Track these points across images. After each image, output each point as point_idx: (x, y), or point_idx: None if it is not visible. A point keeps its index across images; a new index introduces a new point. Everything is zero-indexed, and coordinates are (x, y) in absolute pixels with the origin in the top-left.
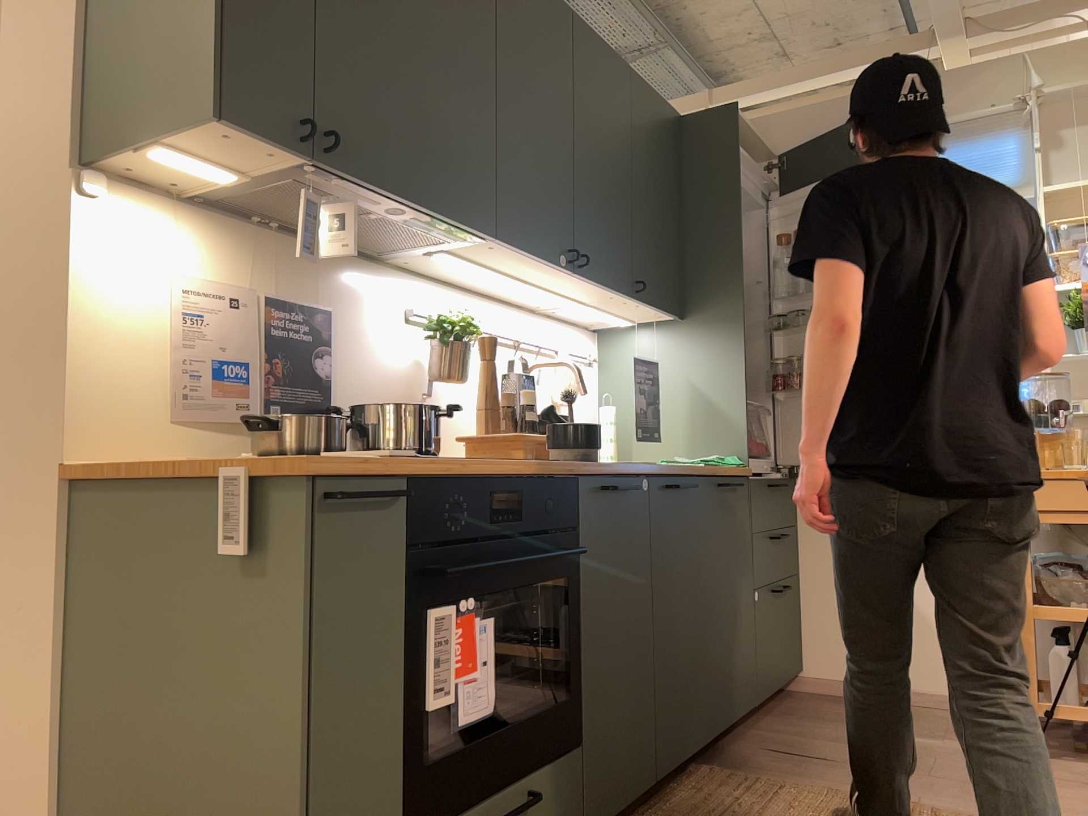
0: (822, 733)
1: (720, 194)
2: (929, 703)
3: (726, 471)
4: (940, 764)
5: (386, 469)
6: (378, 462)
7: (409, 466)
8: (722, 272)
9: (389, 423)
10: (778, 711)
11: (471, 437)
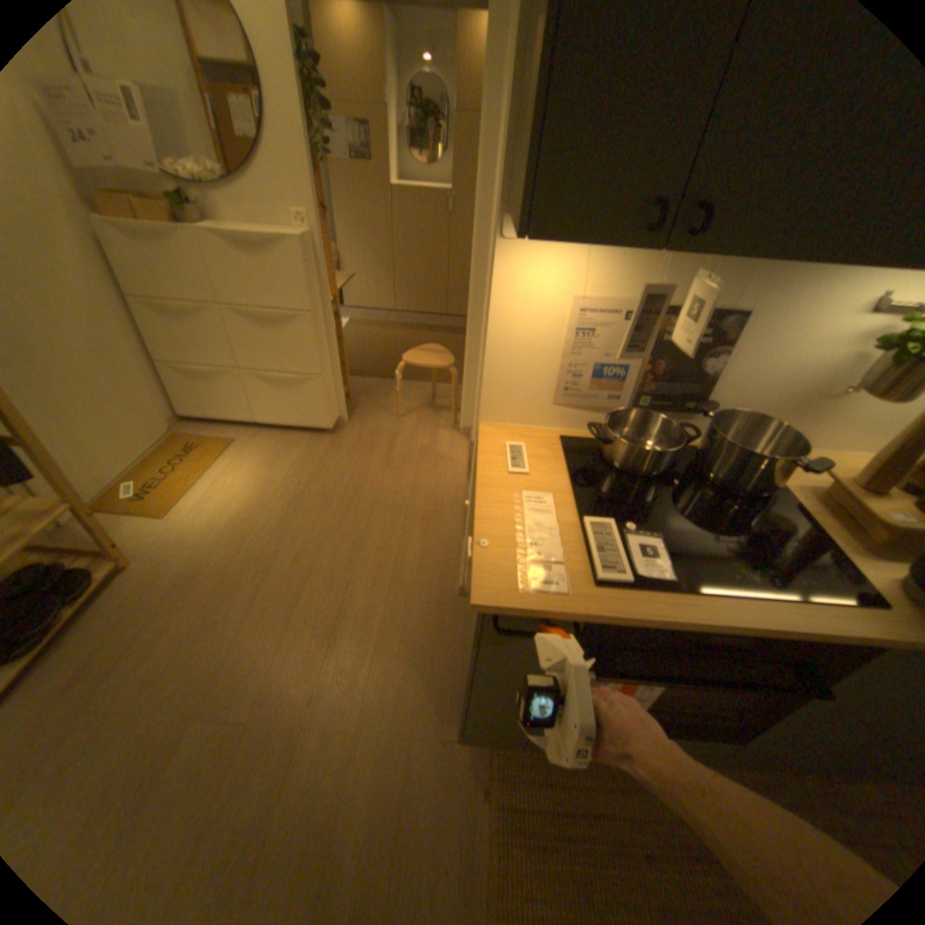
0: None
1: None
2: None
3: None
4: None
5: (563, 617)
6: (568, 599)
7: (591, 620)
8: None
9: (731, 455)
10: None
11: (842, 483)
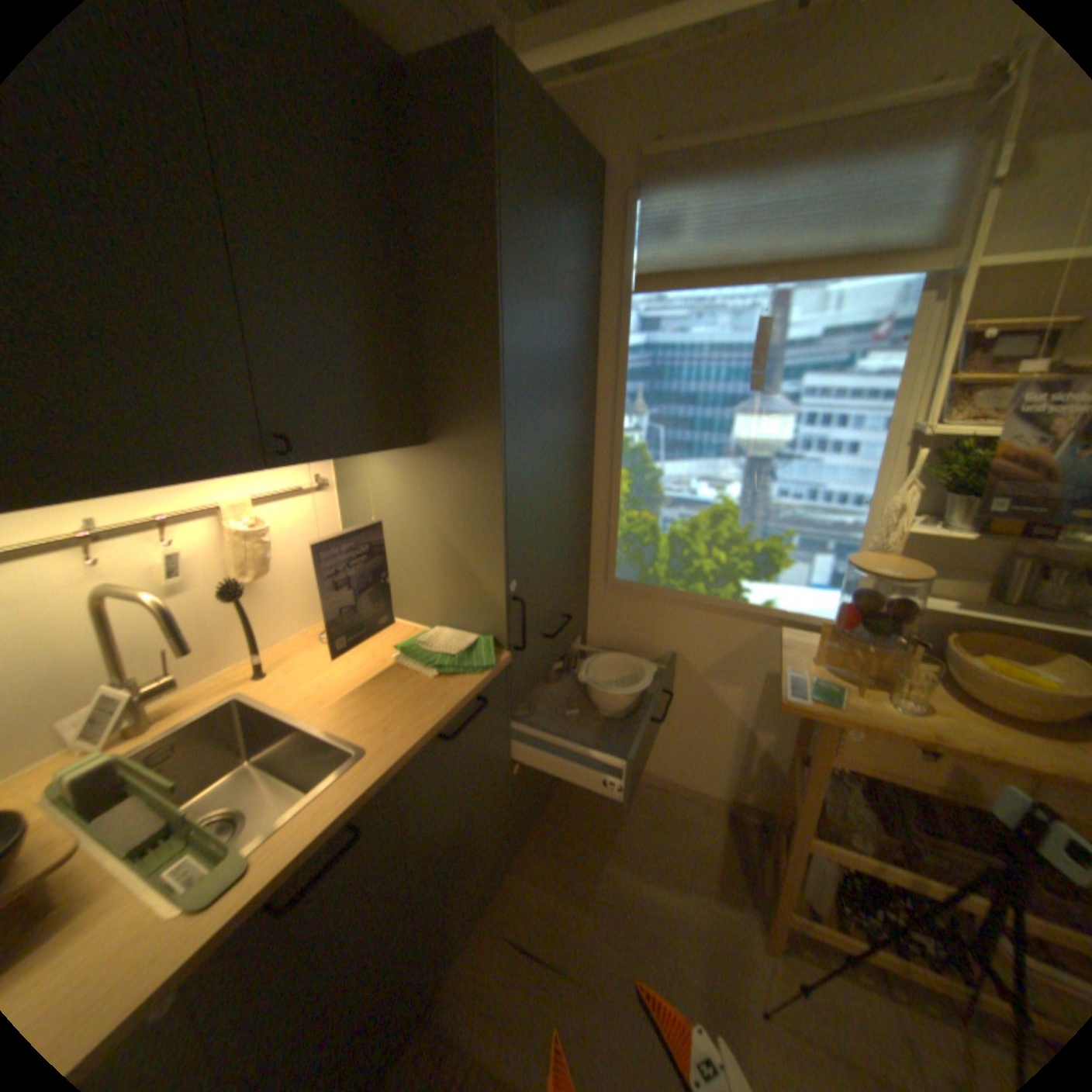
0: (575, 884)
1: (468, 236)
2: (686, 797)
3: (458, 695)
4: (678, 983)
5: None
6: None
7: None
8: (474, 380)
9: None
10: (546, 816)
11: None
